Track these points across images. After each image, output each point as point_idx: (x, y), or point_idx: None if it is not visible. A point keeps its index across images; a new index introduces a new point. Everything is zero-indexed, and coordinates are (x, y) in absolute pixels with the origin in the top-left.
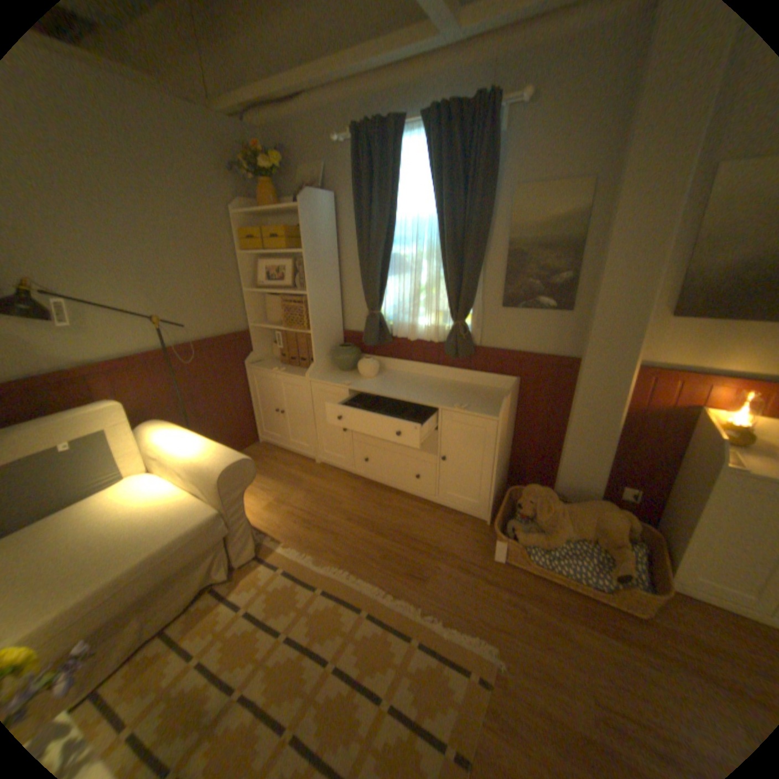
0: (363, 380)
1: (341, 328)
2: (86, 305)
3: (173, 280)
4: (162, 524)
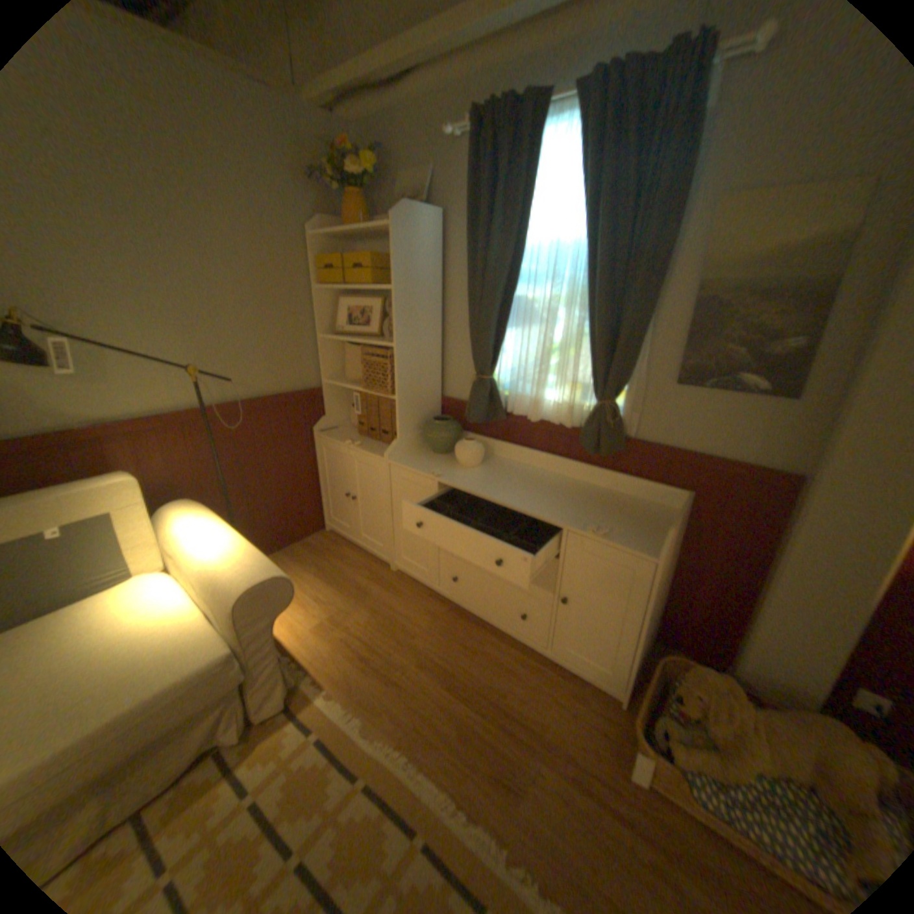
0: (461, 470)
1: (439, 394)
2: (107, 347)
3: (226, 319)
4: (151, 664)
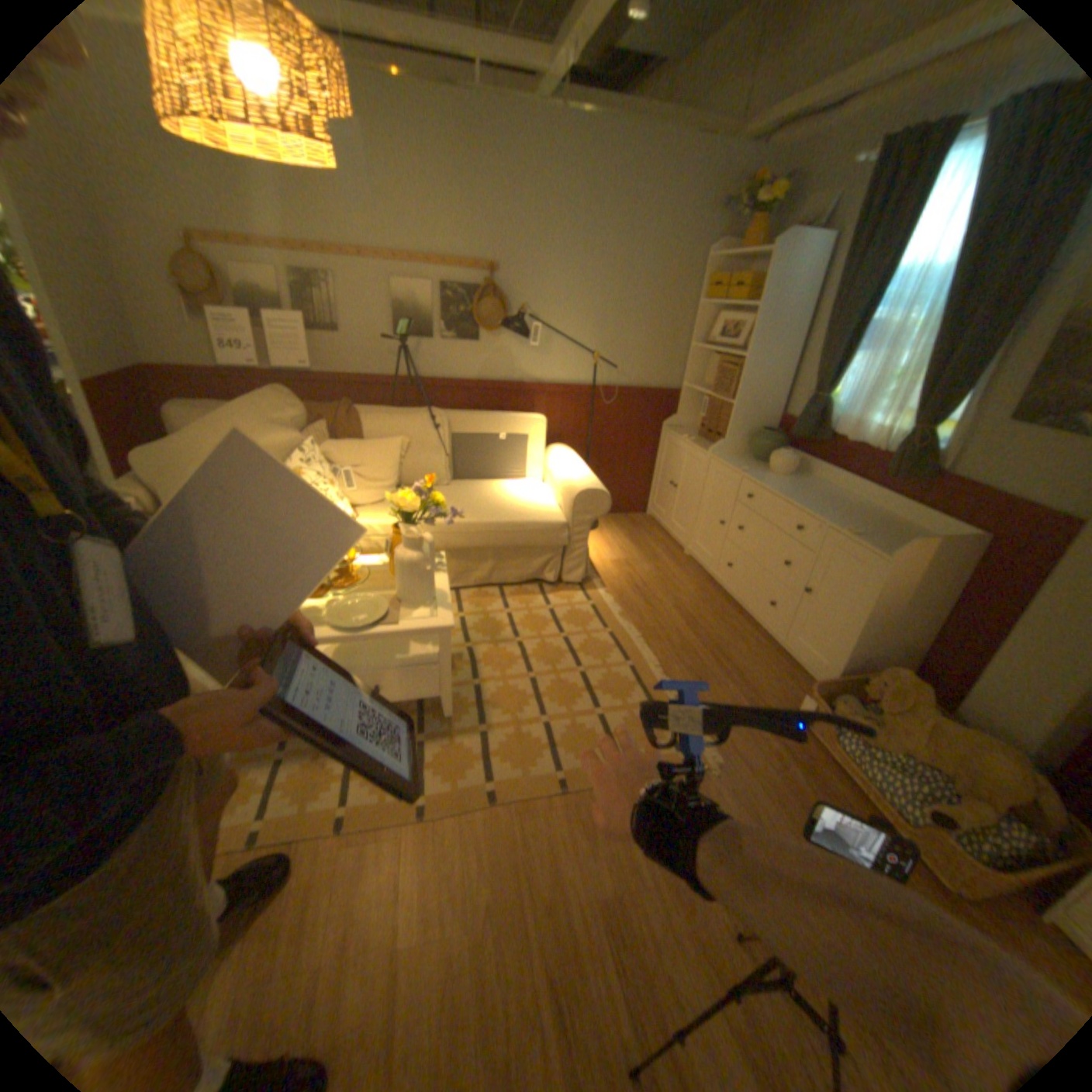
0: (768, 475)
1: (780, 410)
2: (554, 334)
3: (627, 323)
4: (529, 512)
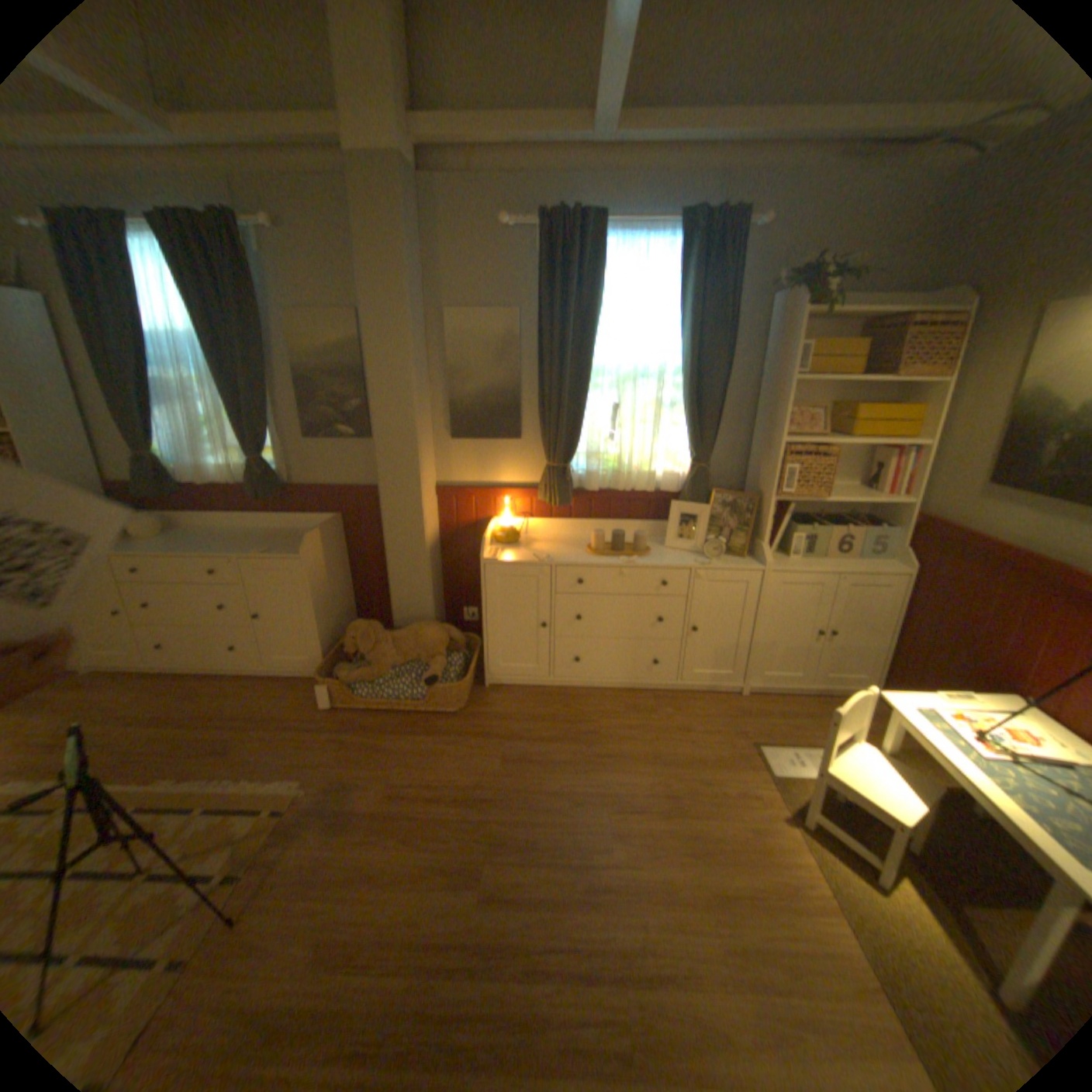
0: (135, 544)
1: (95, 479)
2: None
3: None
4: None
